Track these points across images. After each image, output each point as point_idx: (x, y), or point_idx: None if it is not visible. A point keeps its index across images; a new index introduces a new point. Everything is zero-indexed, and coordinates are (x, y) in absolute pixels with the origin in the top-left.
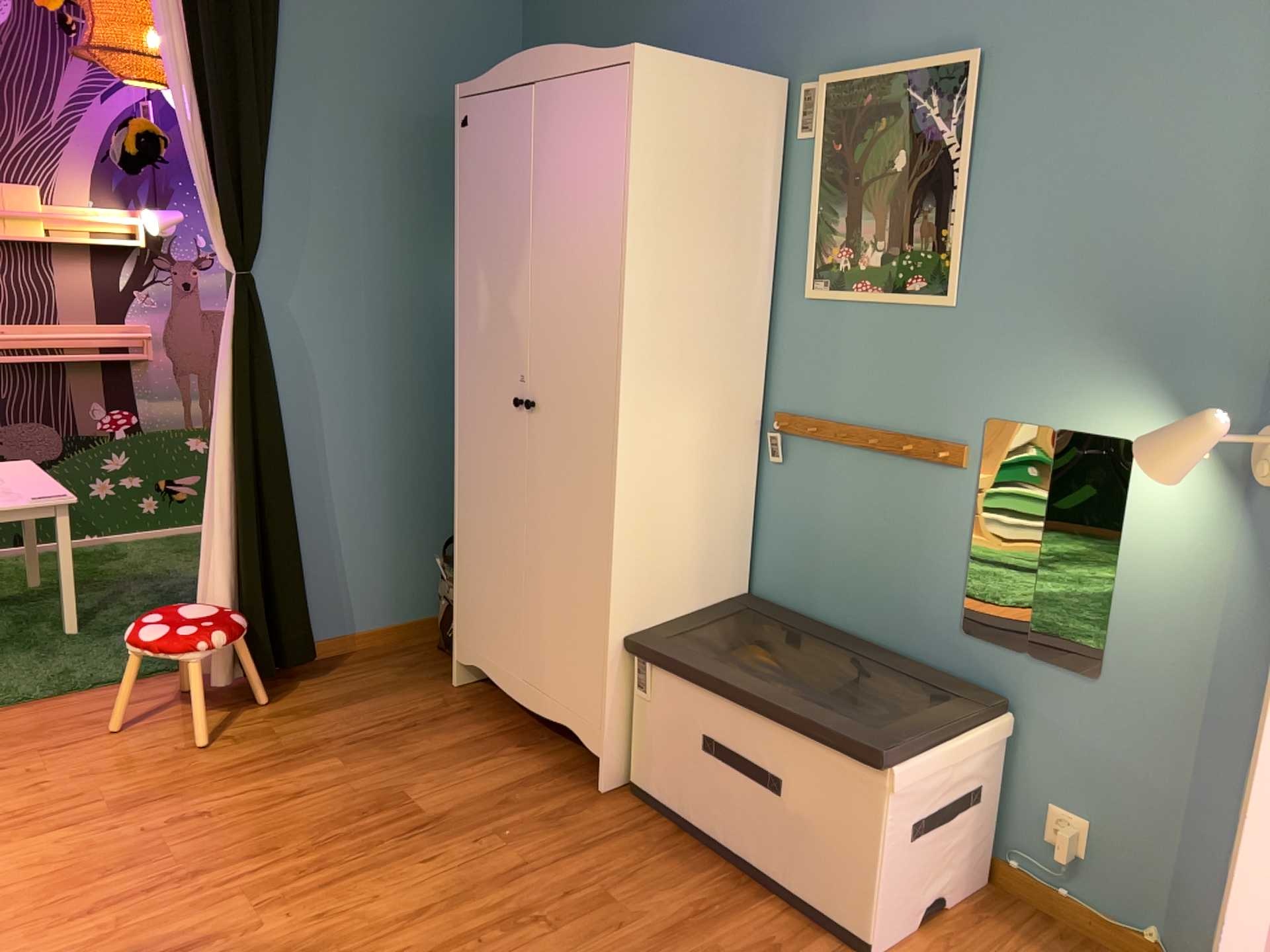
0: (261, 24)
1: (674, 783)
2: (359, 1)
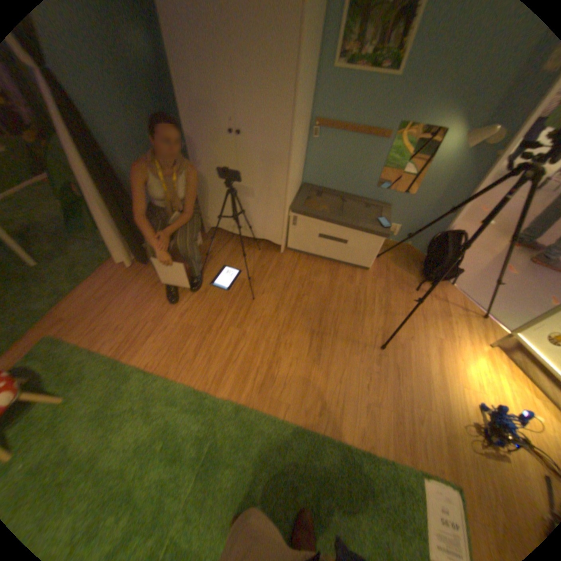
0: None
1: (306, 246)
2: None
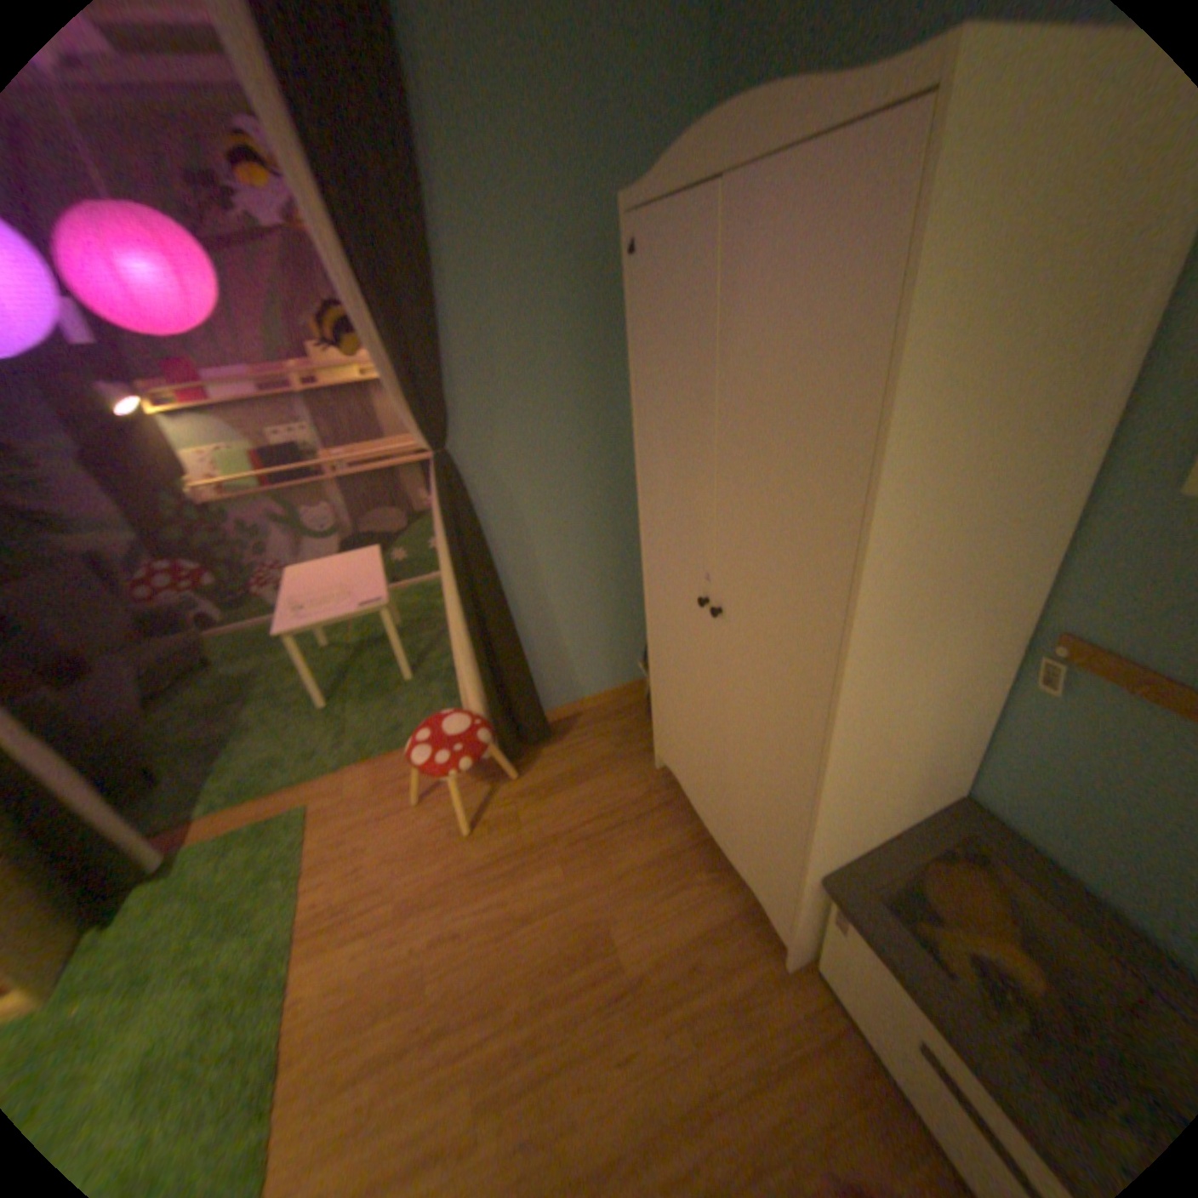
0: (394, 161)
1: (875, 1030)
2: (513, 95)
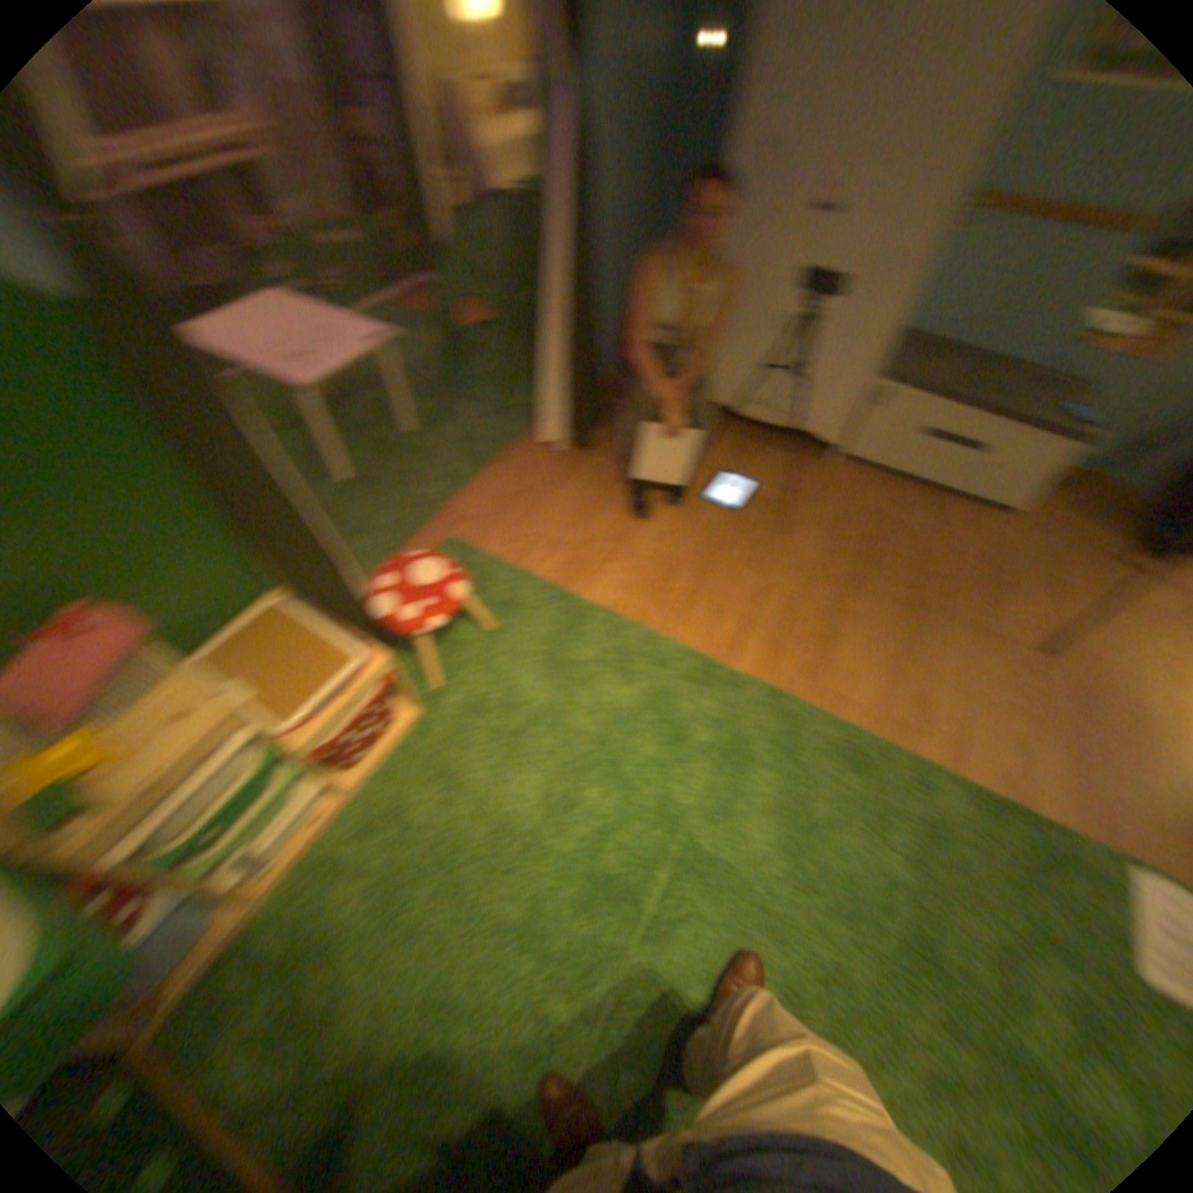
0: None
1: (889, 454)
2: None
